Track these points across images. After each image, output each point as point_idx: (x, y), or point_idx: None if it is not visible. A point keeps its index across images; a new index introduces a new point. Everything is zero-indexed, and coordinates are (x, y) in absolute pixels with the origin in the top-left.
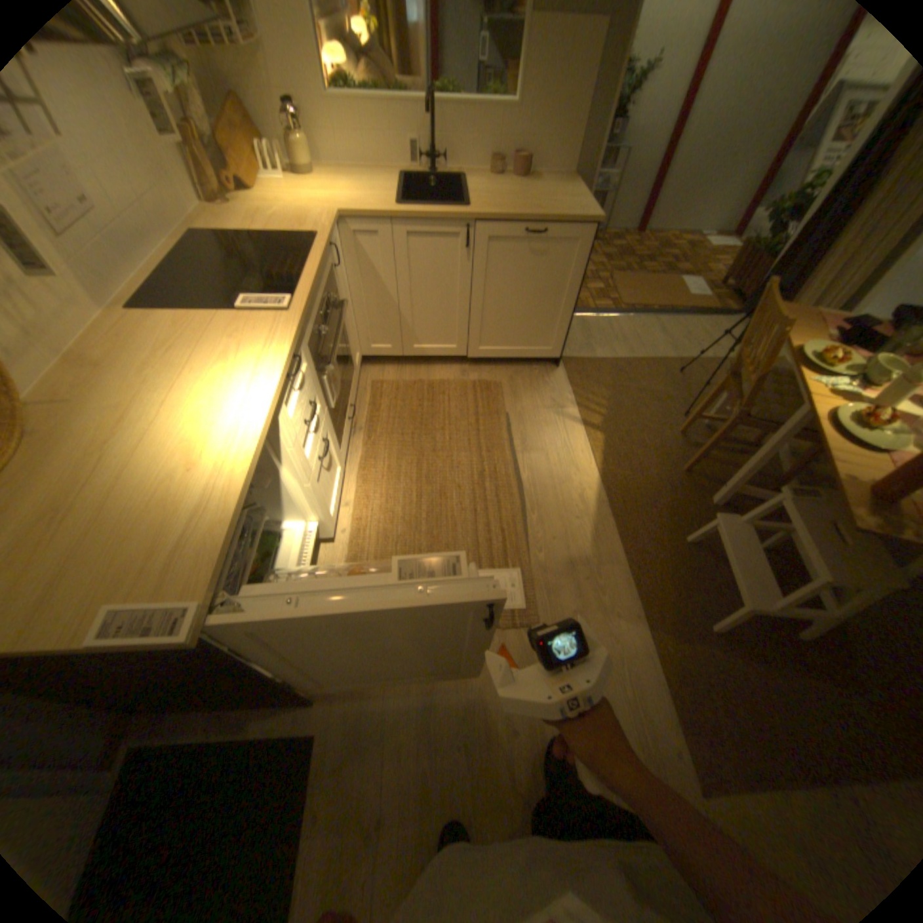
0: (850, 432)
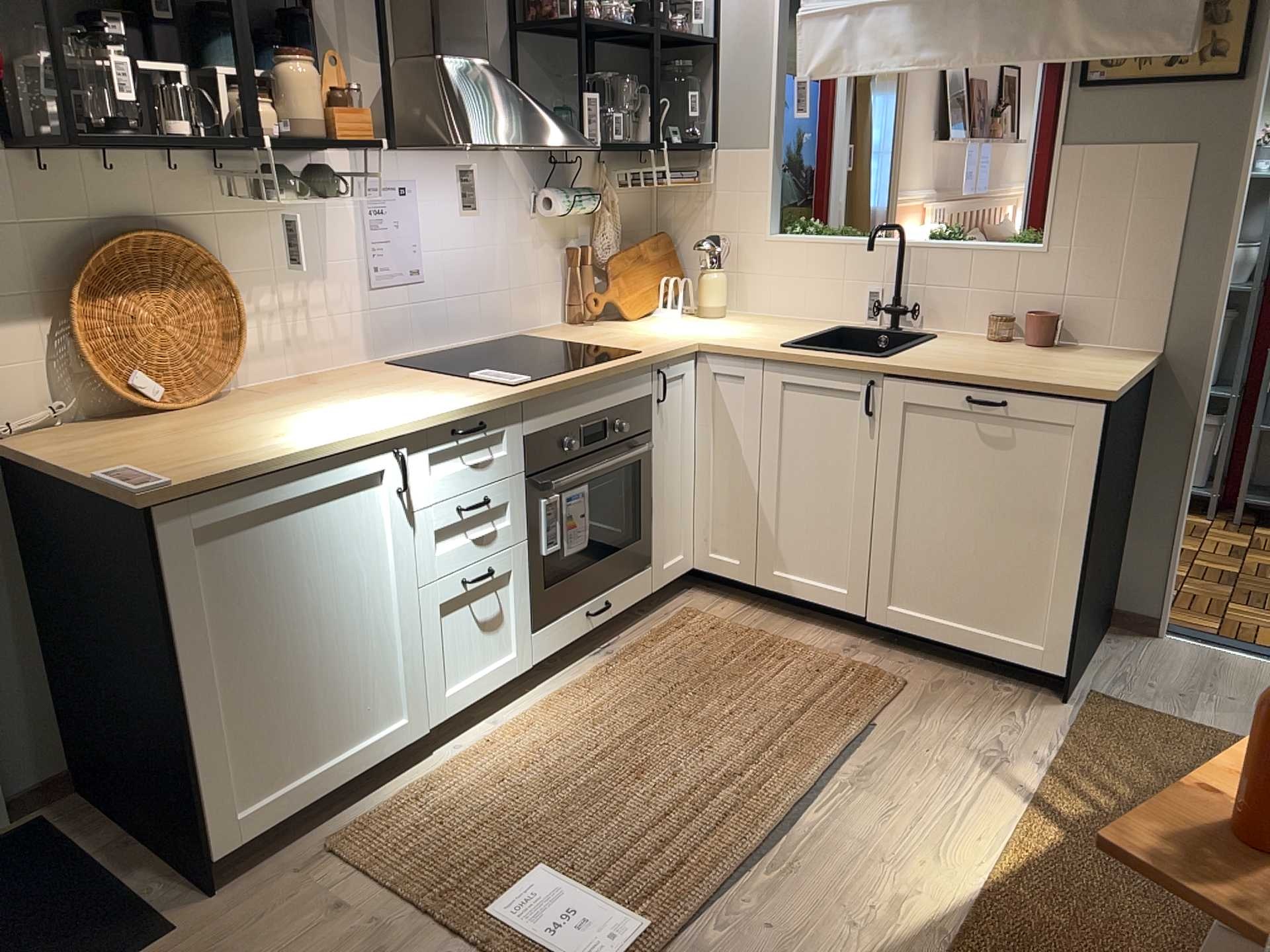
0: None
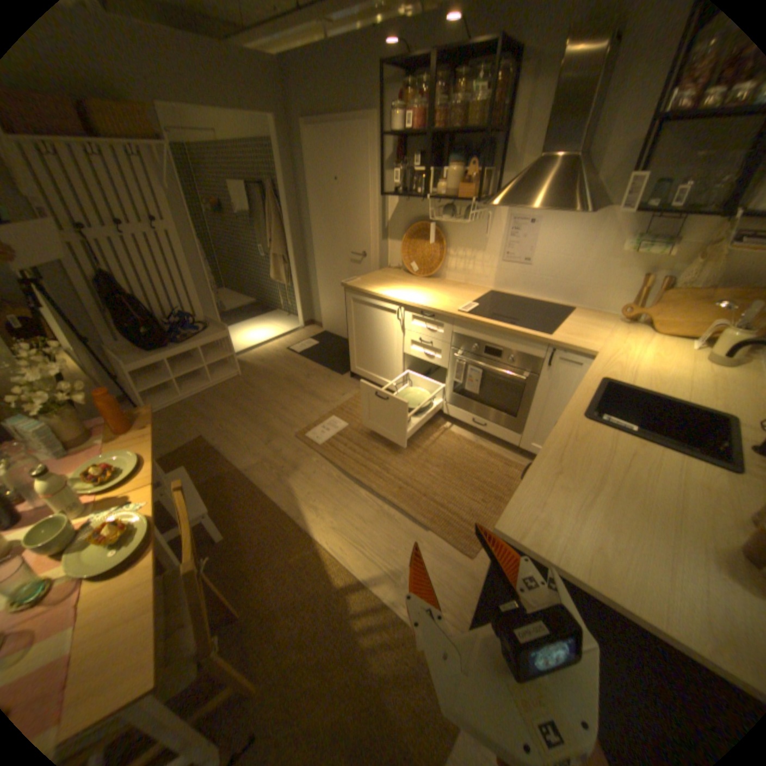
0: (128, 455)
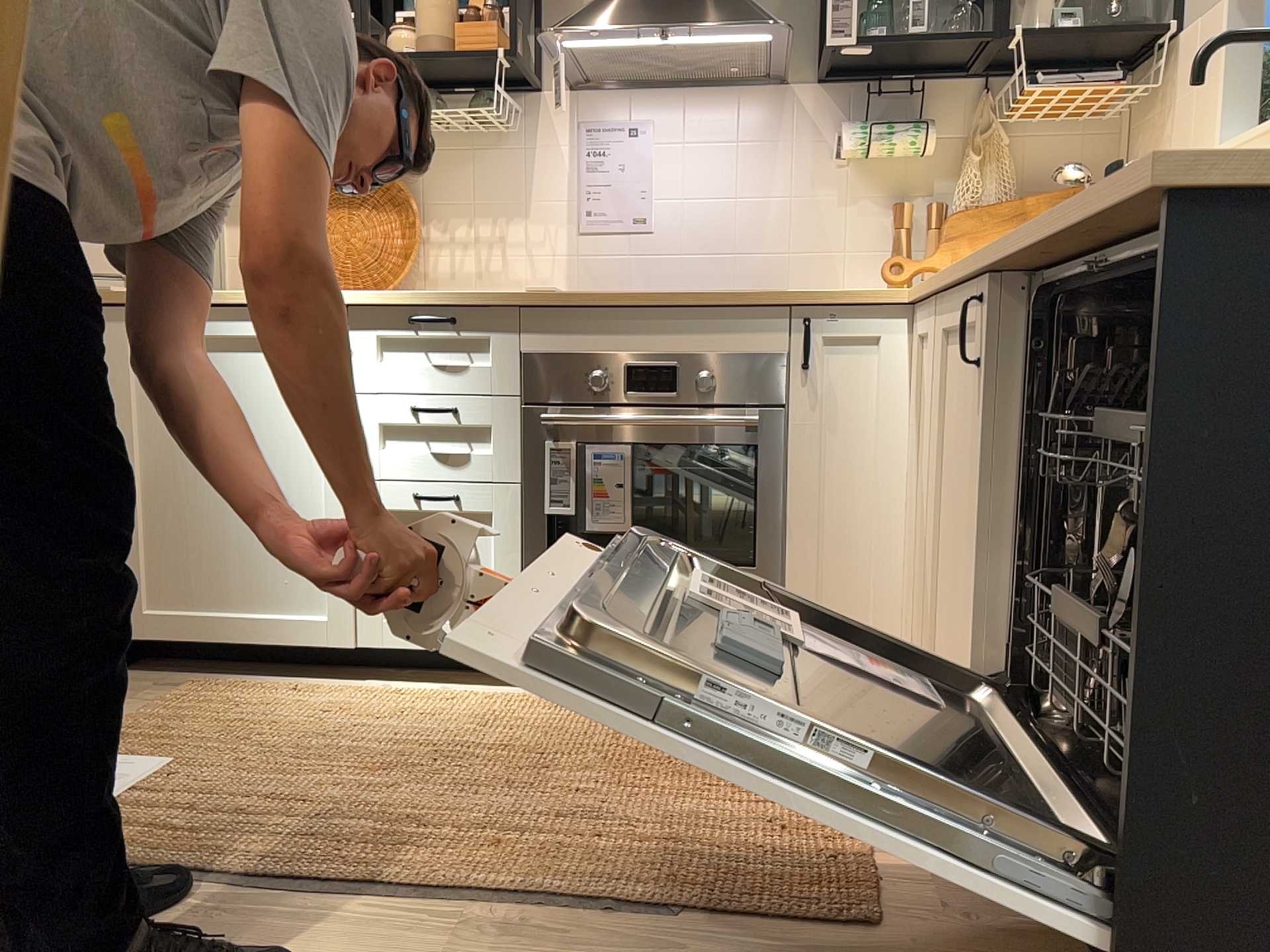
0: None
